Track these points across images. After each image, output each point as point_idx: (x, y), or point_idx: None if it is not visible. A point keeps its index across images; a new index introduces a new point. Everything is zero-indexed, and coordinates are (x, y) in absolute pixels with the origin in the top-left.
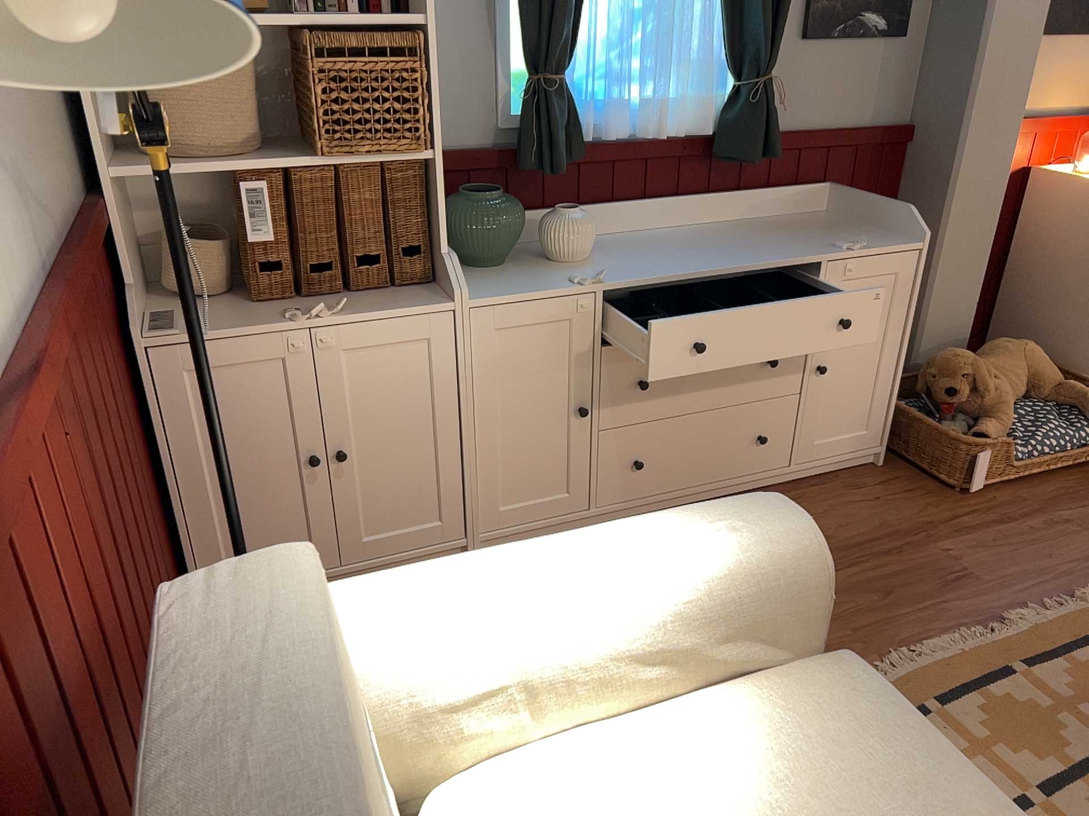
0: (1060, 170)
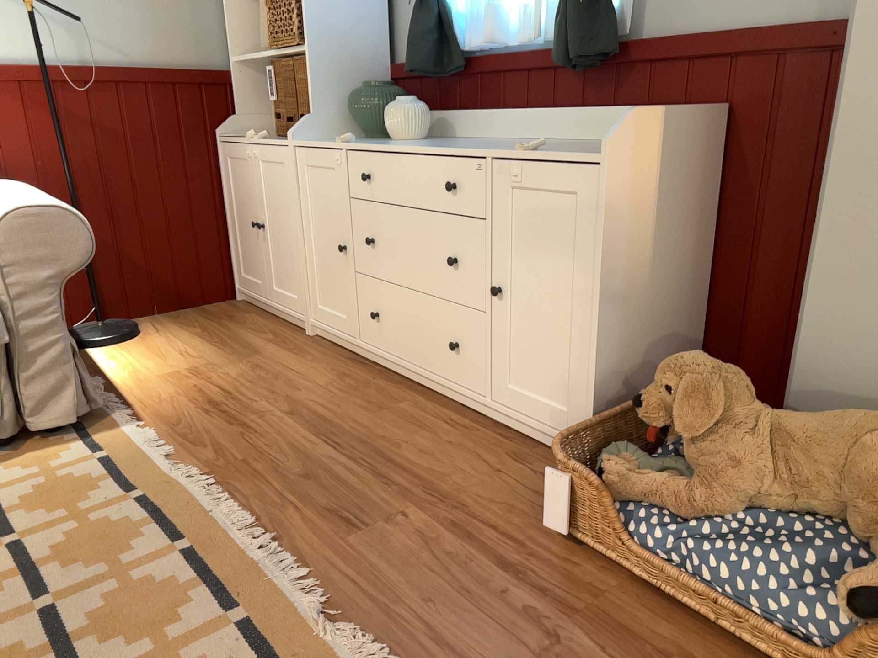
0: None
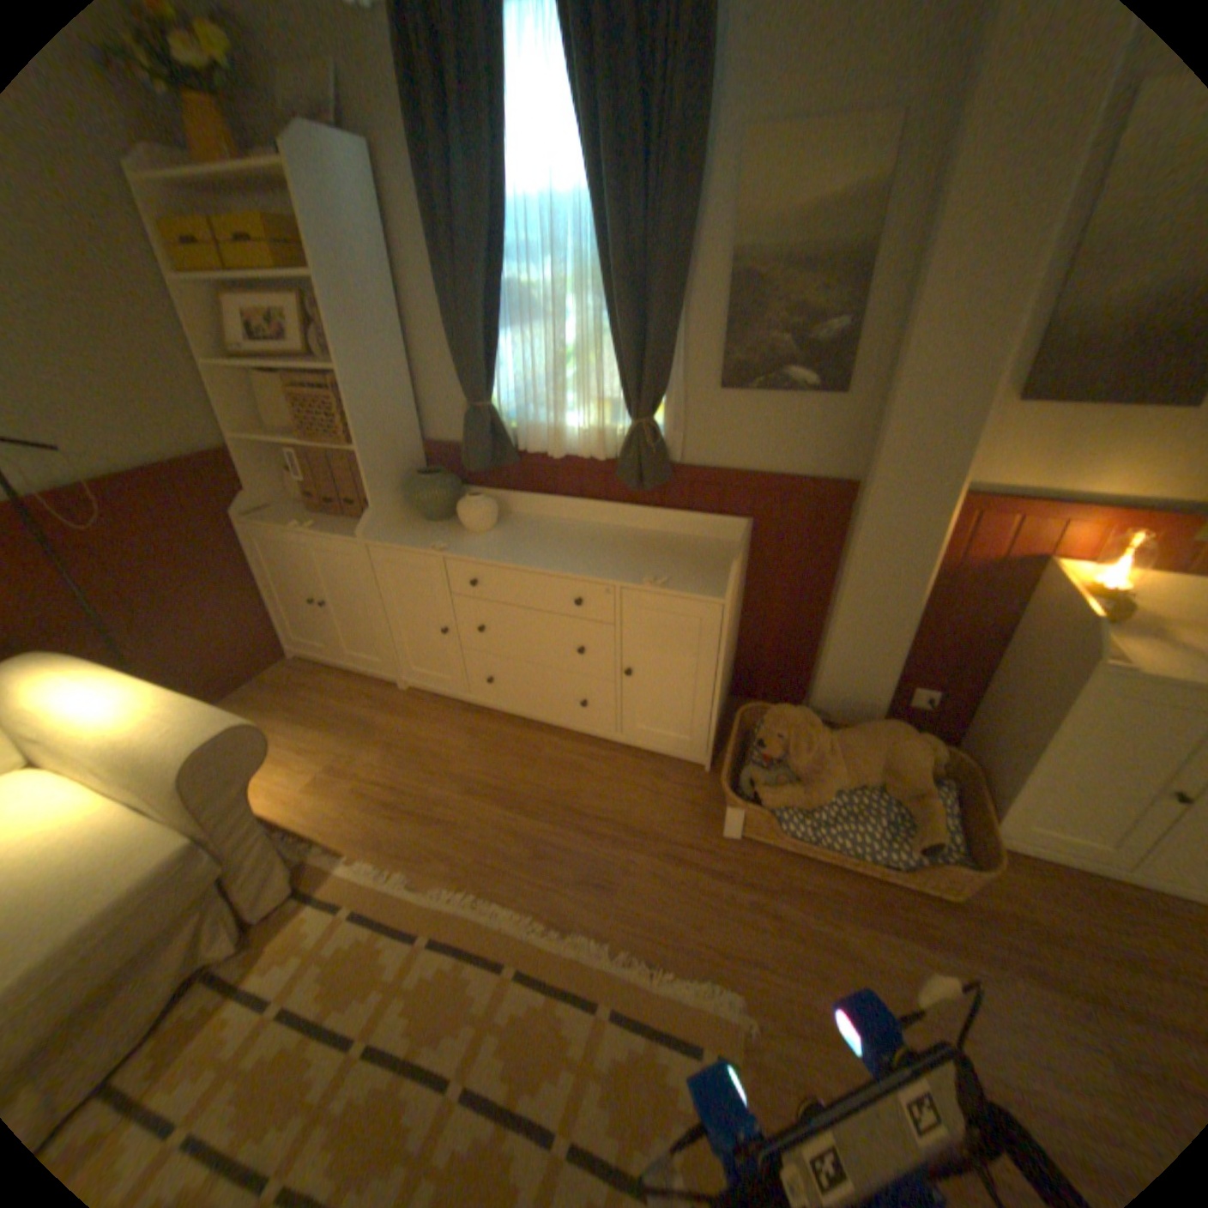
0: (1091, 570)
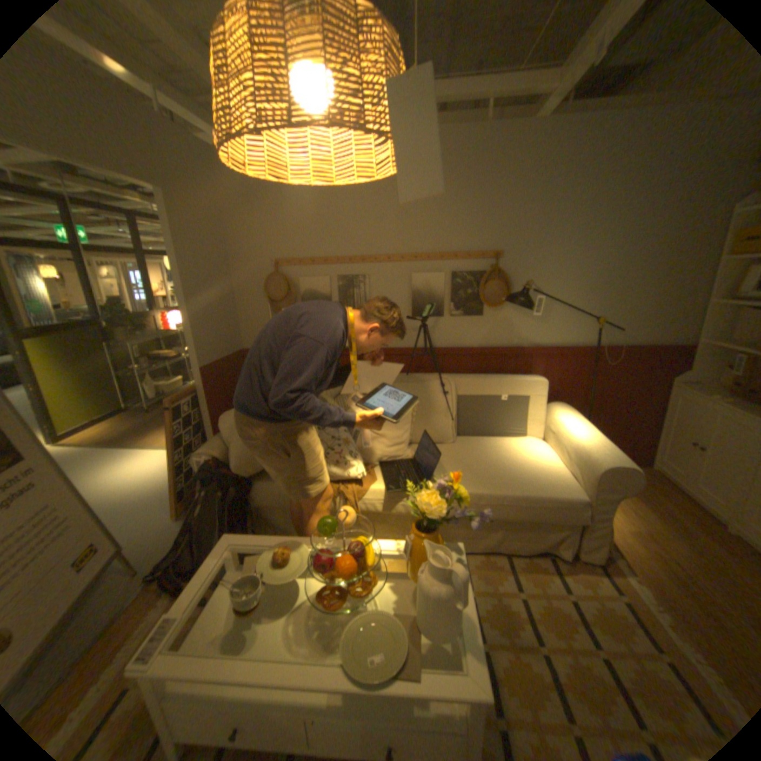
0: None
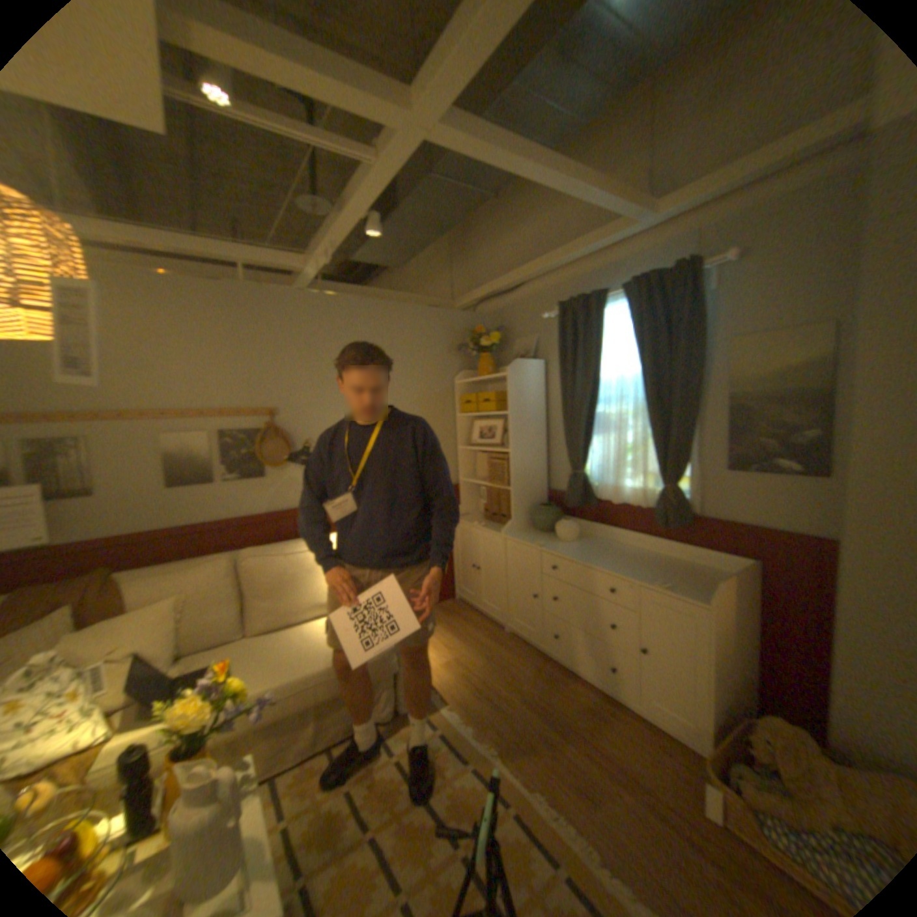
0: None
